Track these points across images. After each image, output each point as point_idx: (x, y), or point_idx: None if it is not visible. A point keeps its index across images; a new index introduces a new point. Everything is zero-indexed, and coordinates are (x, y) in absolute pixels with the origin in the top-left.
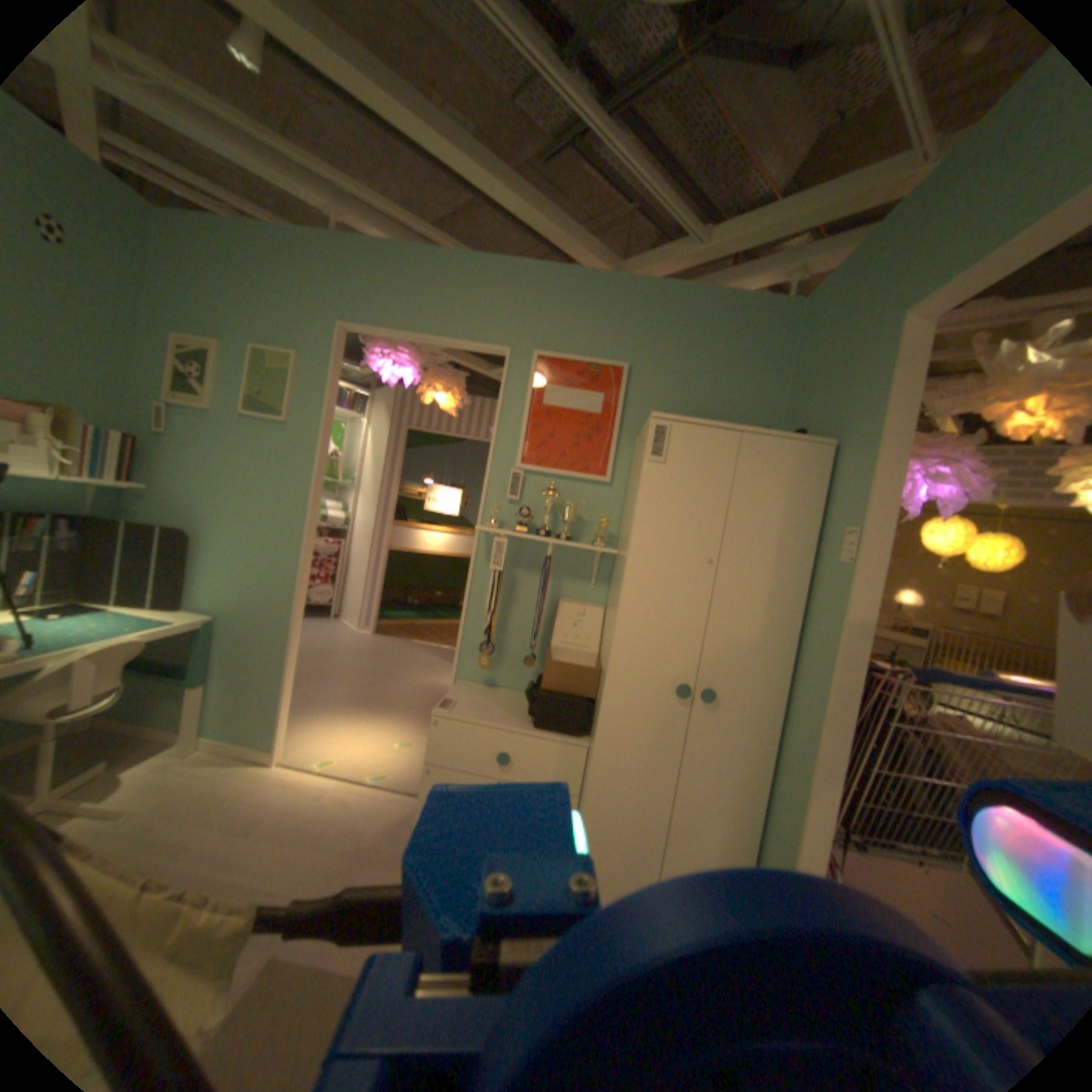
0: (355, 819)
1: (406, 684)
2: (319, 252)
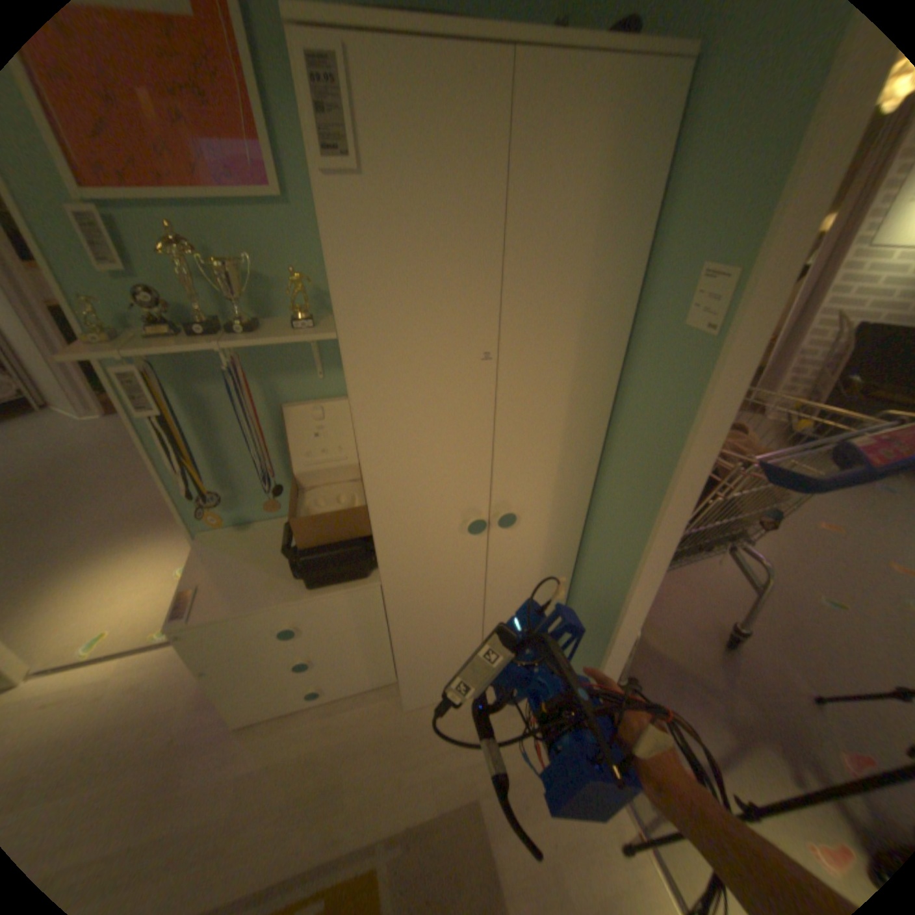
0: (156, 697)
1: None
2: None
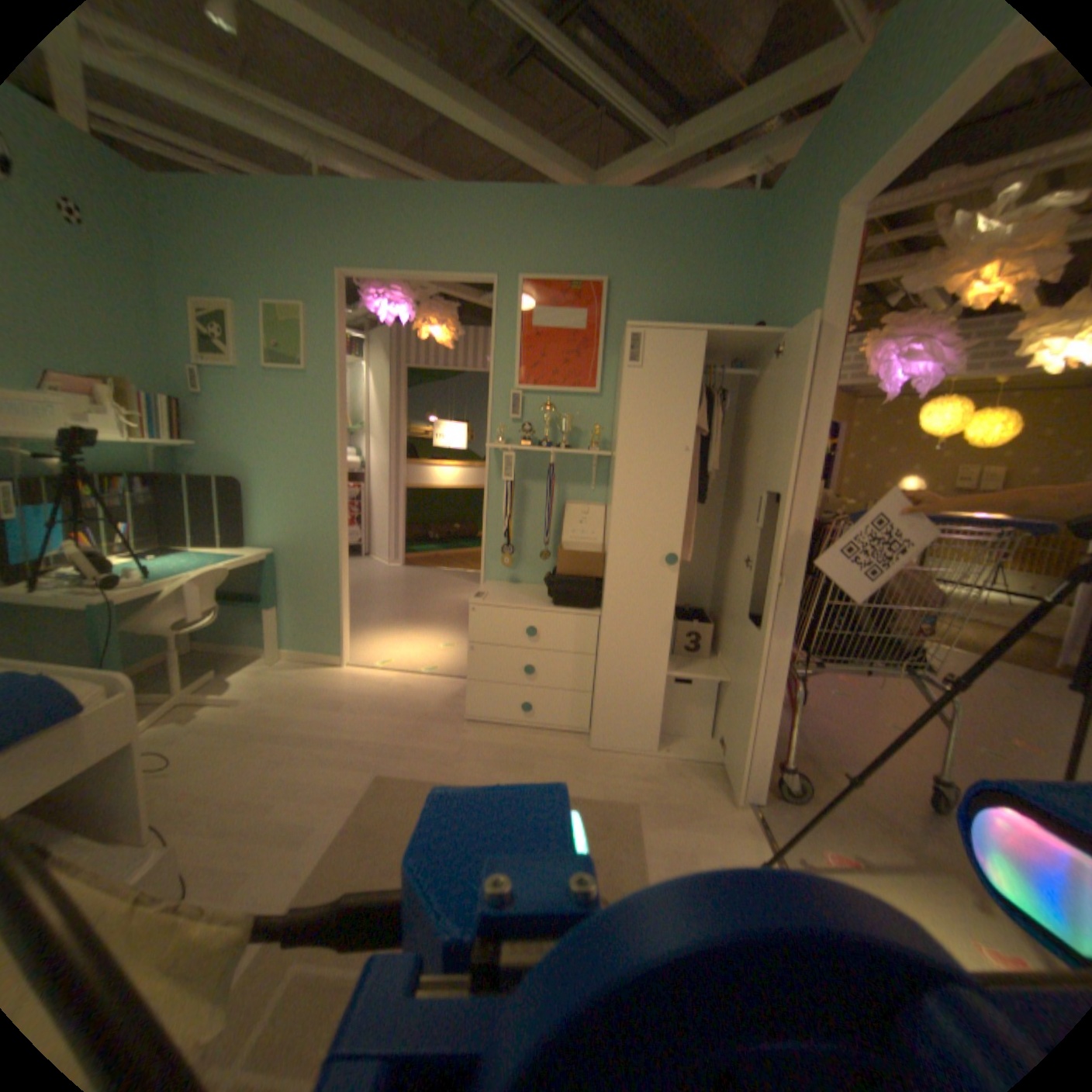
0: (418, 695)
1: (440, 601)
2: (308, 200)
